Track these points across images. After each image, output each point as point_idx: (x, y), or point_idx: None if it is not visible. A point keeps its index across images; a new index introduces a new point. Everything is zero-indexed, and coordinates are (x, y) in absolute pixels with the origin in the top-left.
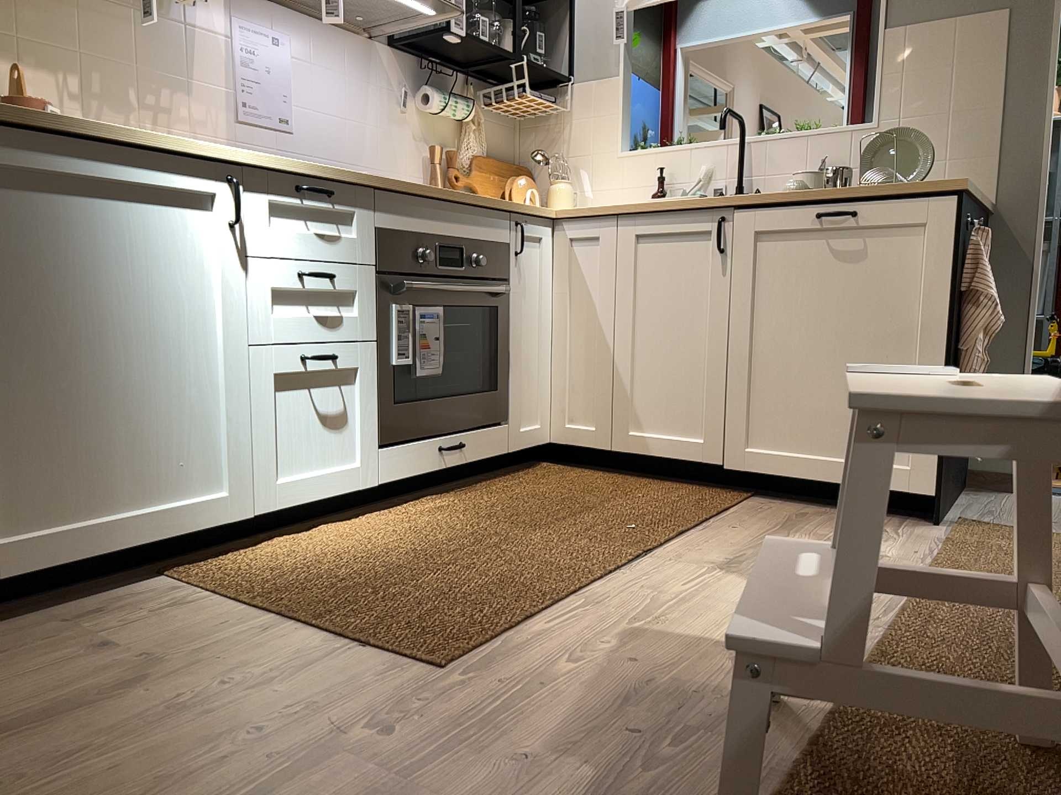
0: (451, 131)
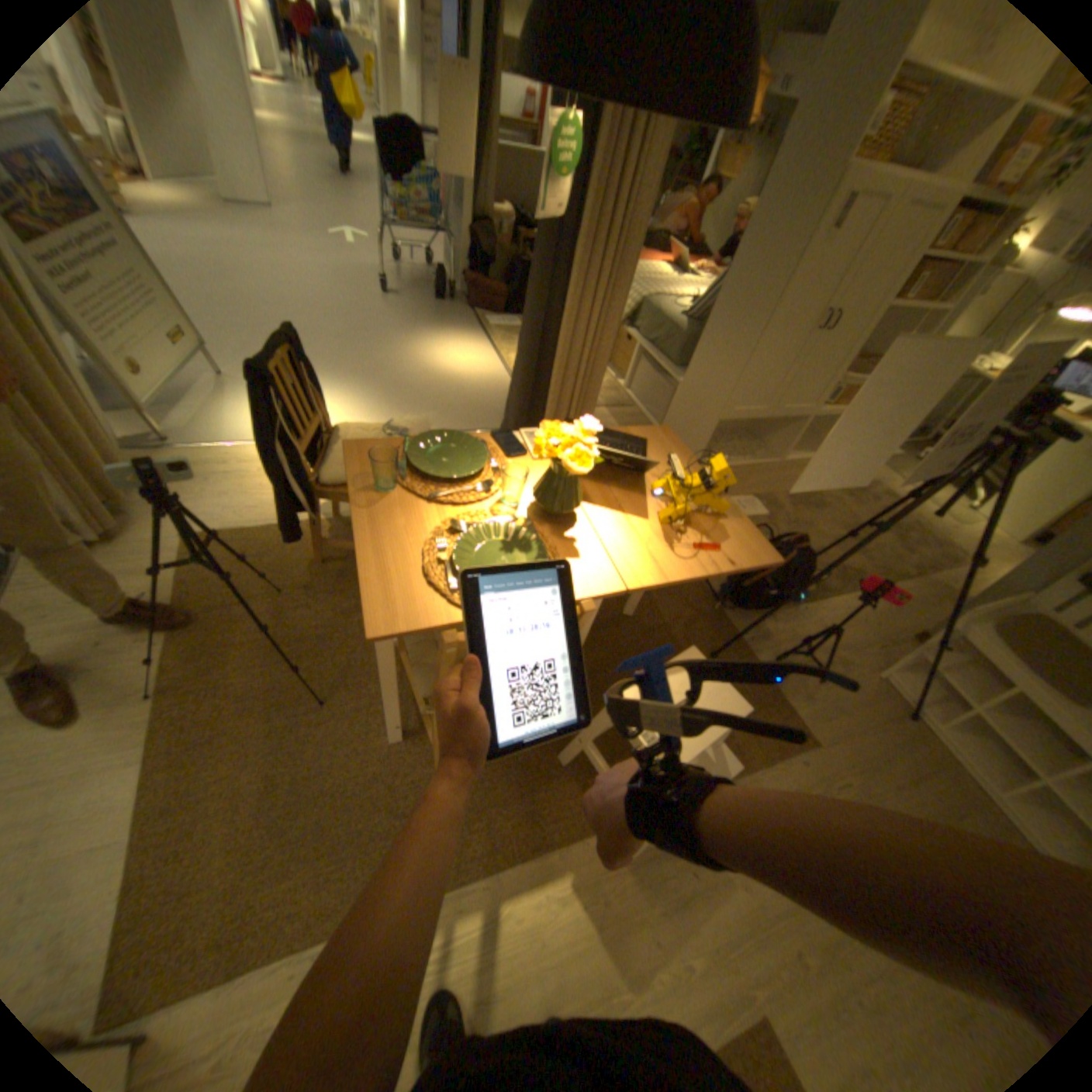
0: None
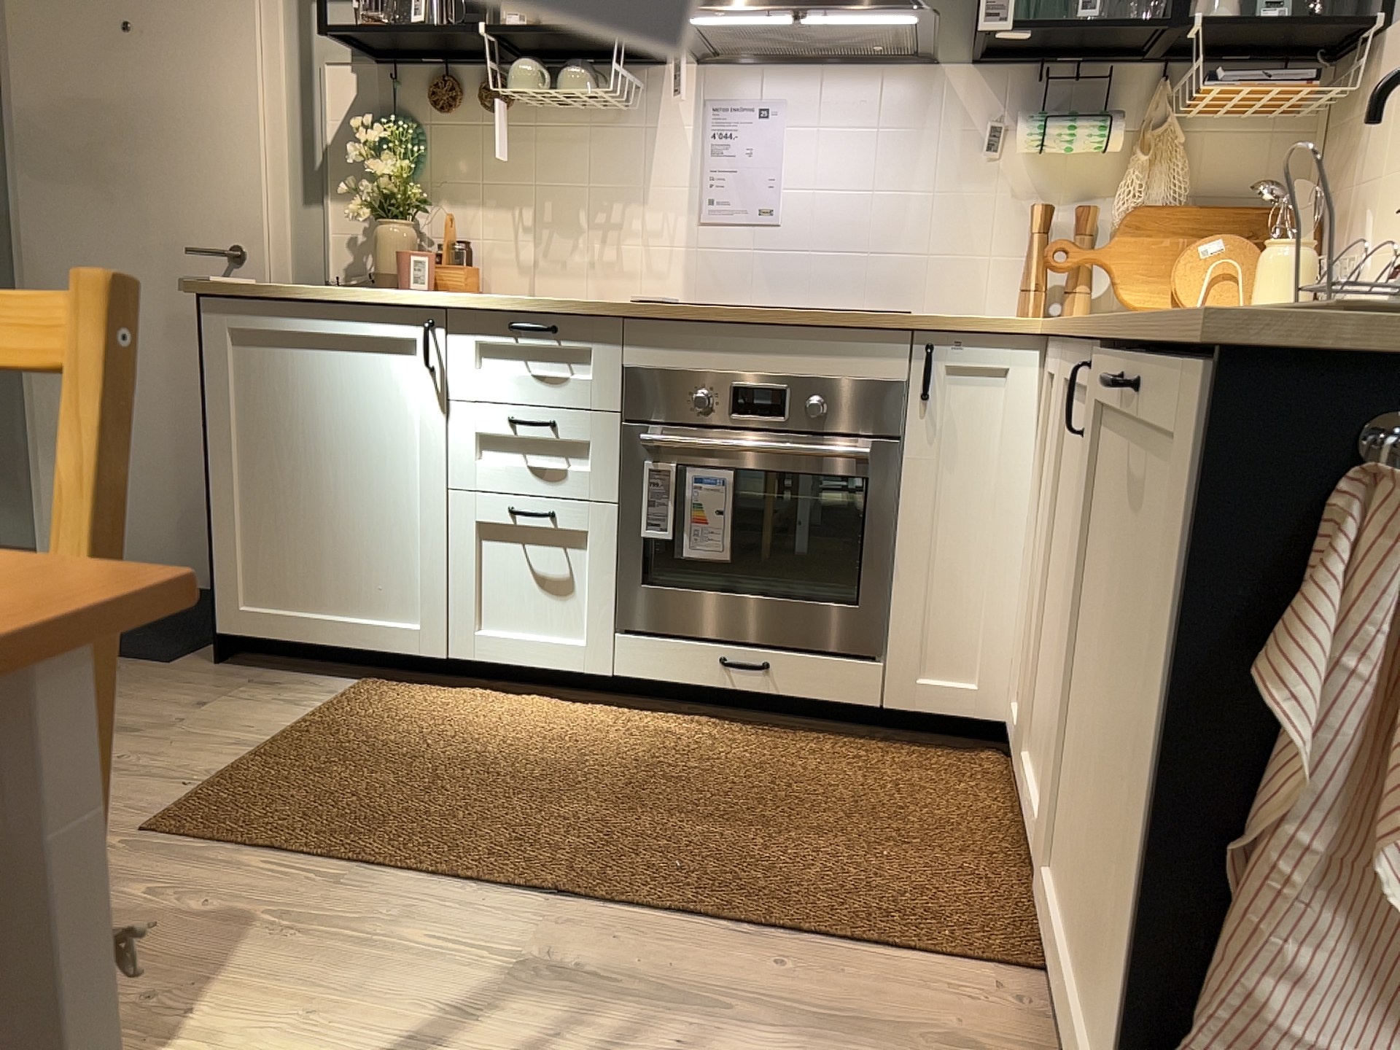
0: (1105, 169)
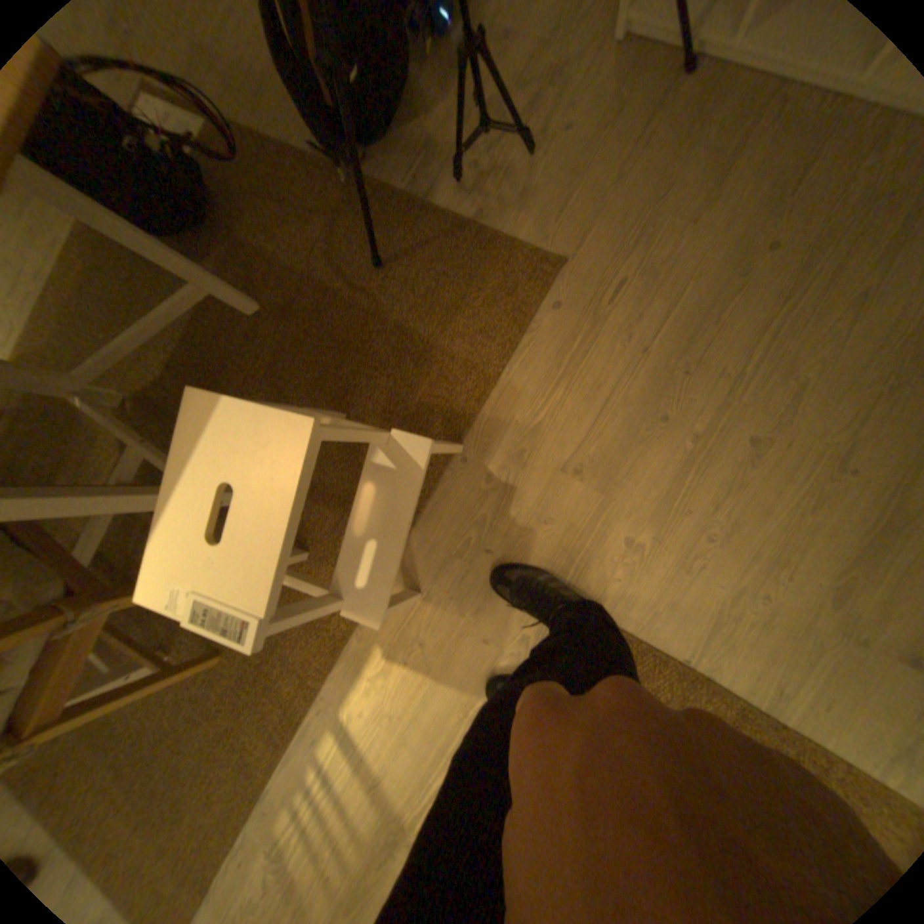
0: None
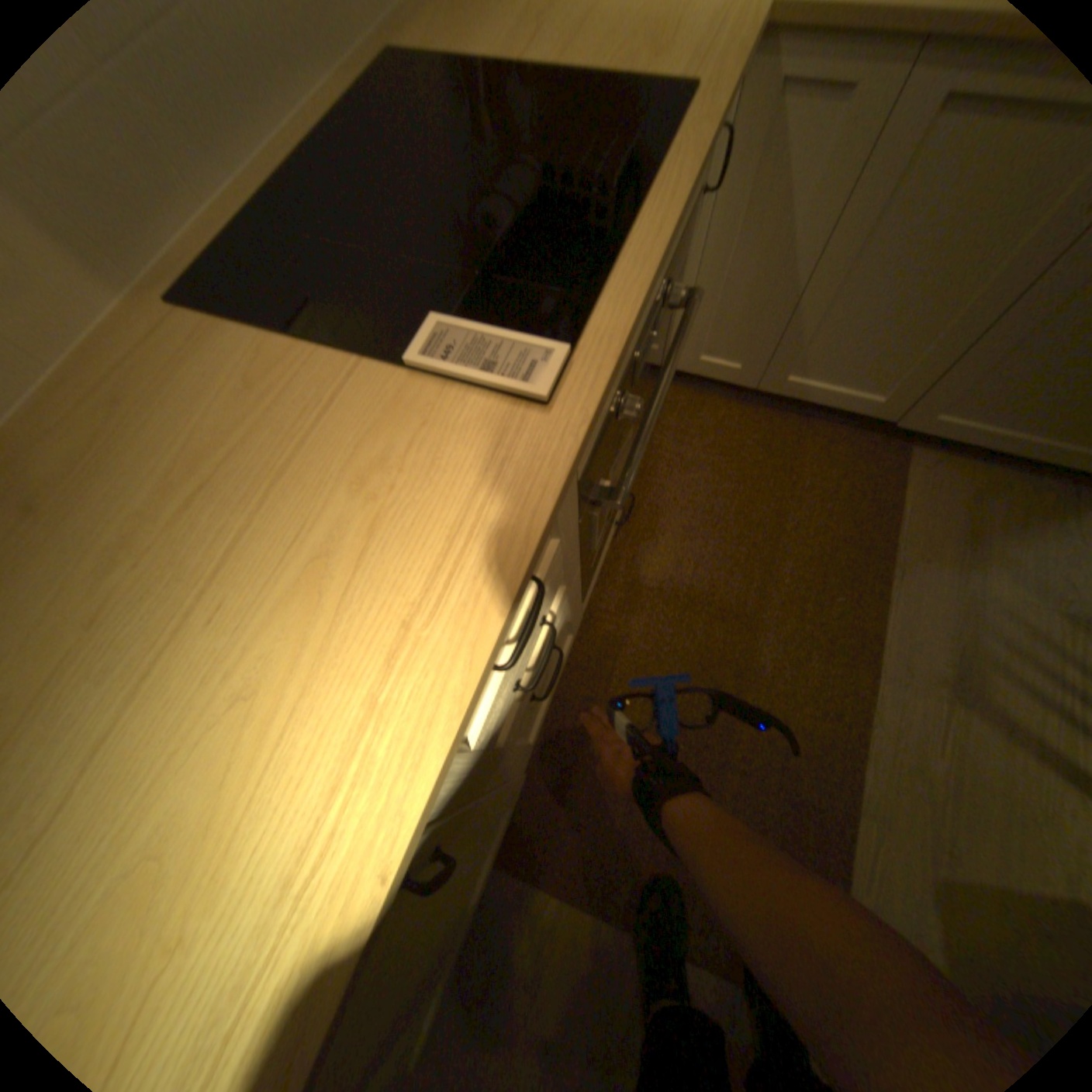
0: None
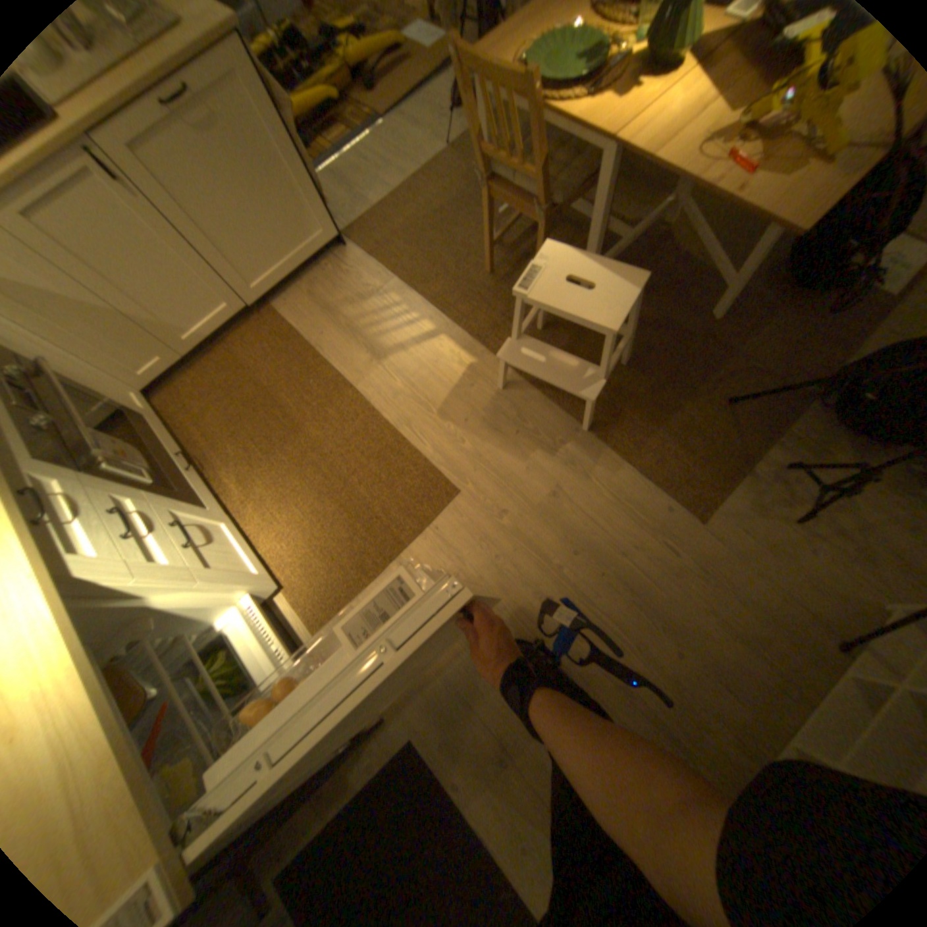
0: None
